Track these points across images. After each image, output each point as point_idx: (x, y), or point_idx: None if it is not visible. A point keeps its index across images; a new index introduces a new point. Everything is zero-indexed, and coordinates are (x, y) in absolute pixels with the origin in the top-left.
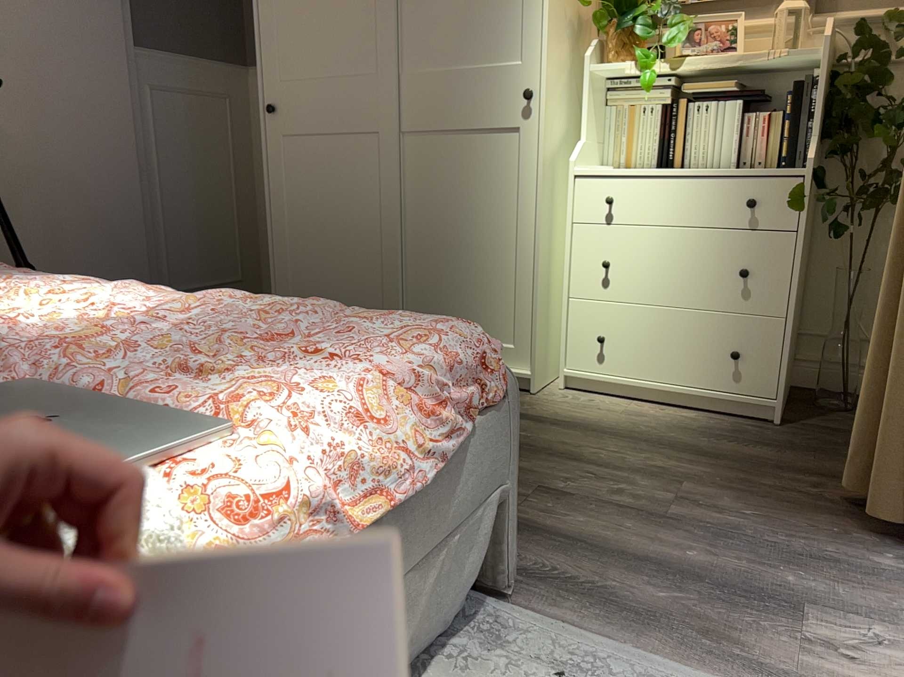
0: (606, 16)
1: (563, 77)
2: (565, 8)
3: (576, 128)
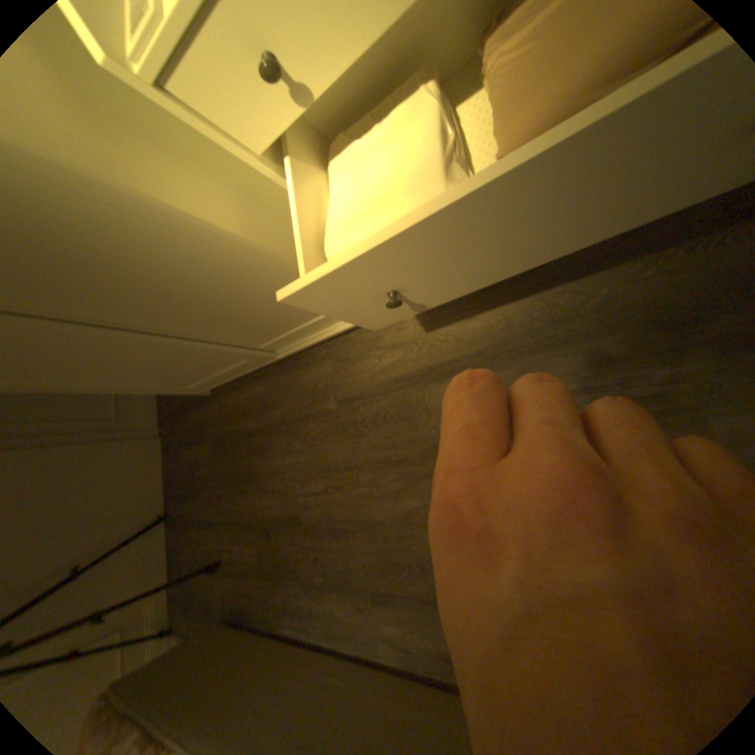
0: None
1: None
2: None
3: None
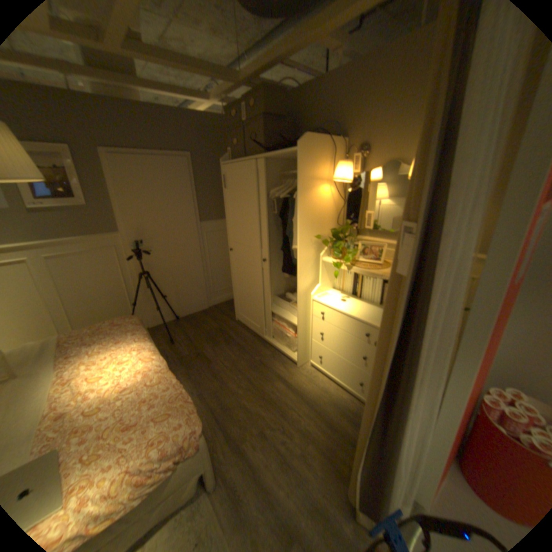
0: (326, 242)
1: (307, 265)
2: (308, 241)
3: (317, 278)
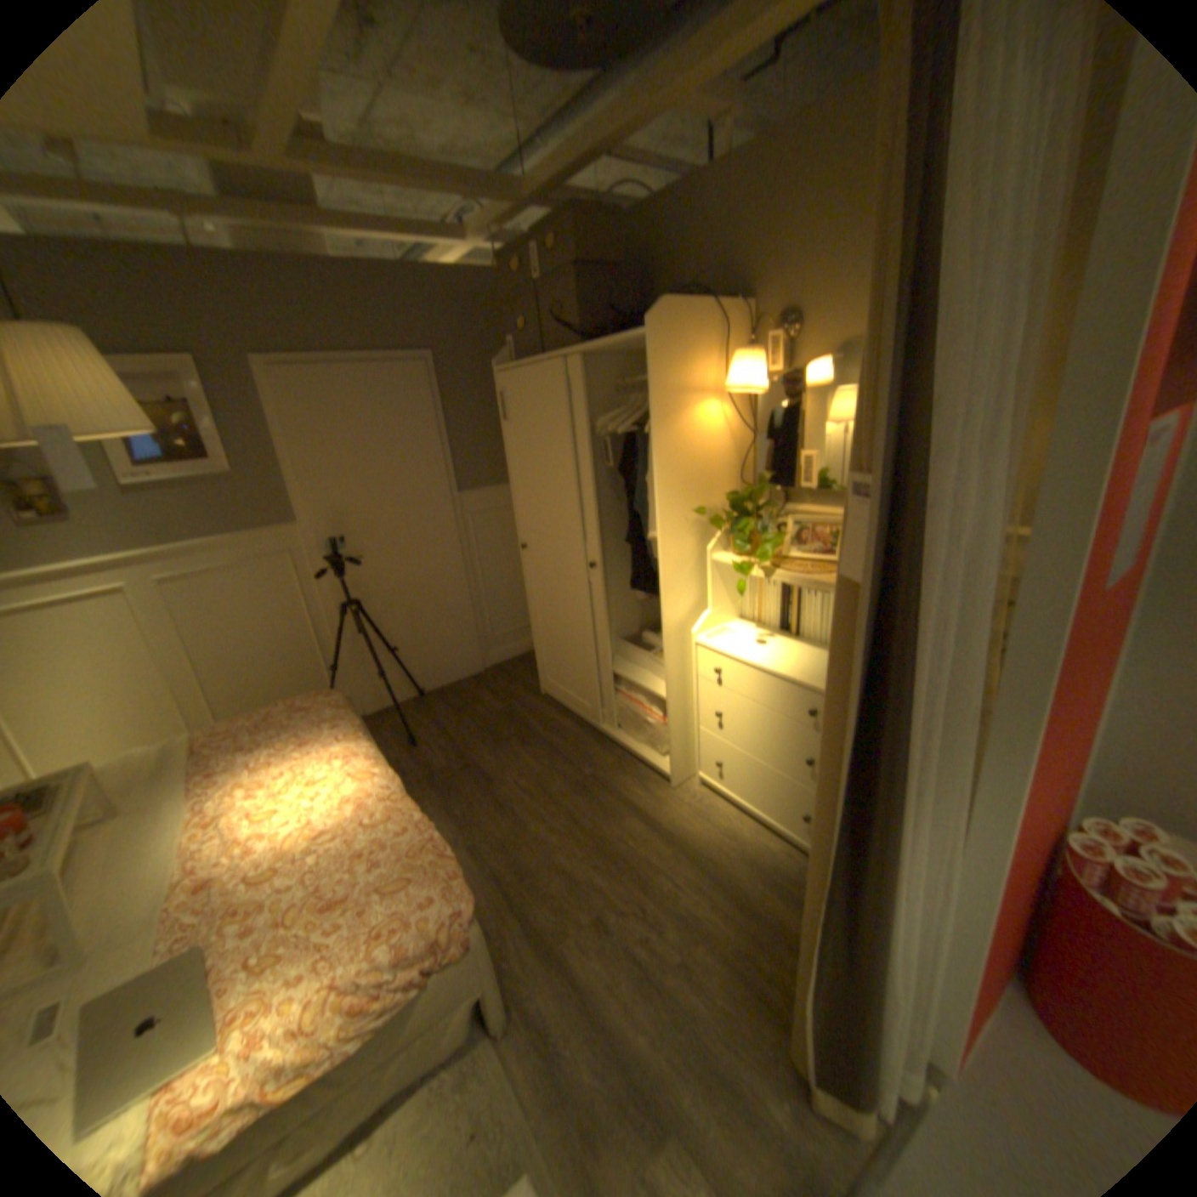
0: (718, 523)
1: (682, 572)
2: (681, 523)
3: (705, 600)
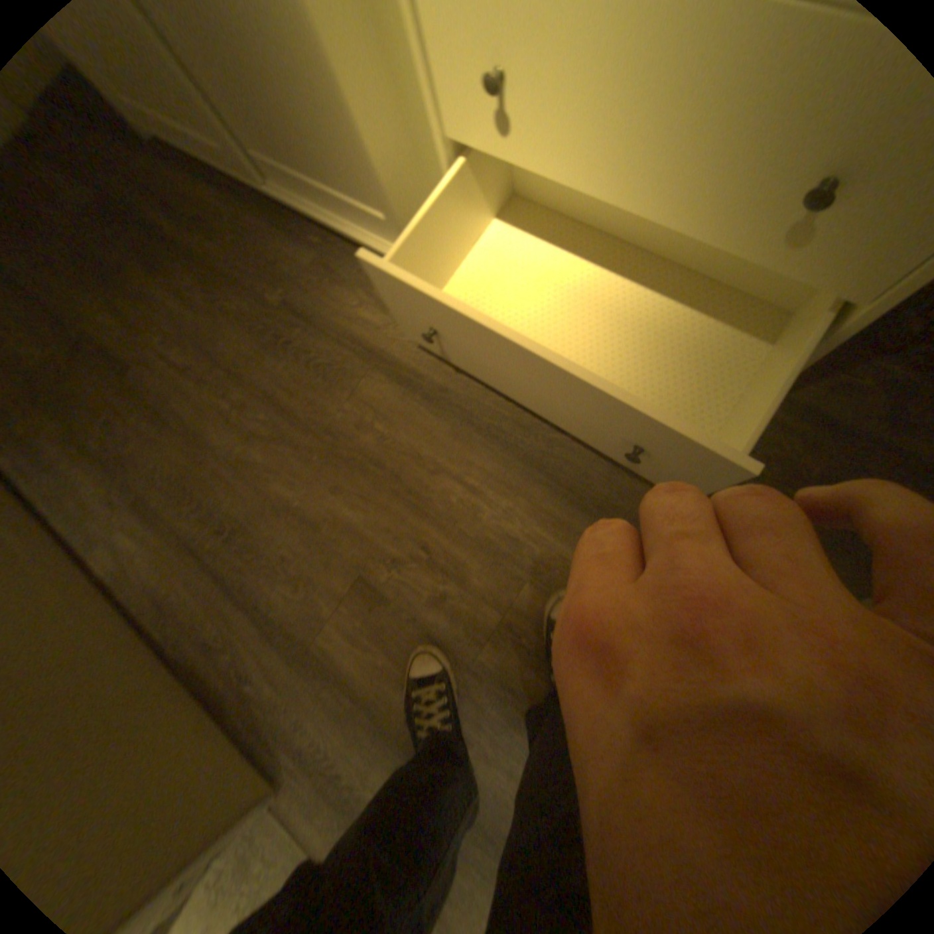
0: None
1: None
2: None
3: None
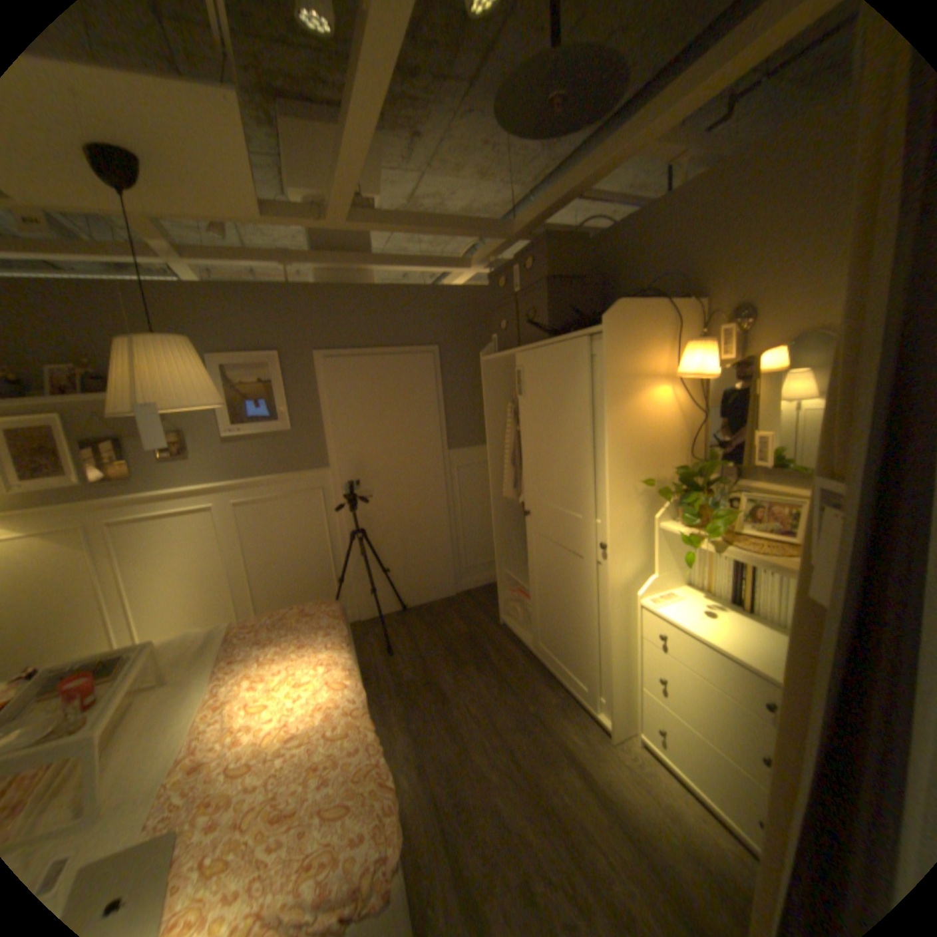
0: (668, 493)
1: (630, 536)
2: (630, 491)
3: (652, 563)
